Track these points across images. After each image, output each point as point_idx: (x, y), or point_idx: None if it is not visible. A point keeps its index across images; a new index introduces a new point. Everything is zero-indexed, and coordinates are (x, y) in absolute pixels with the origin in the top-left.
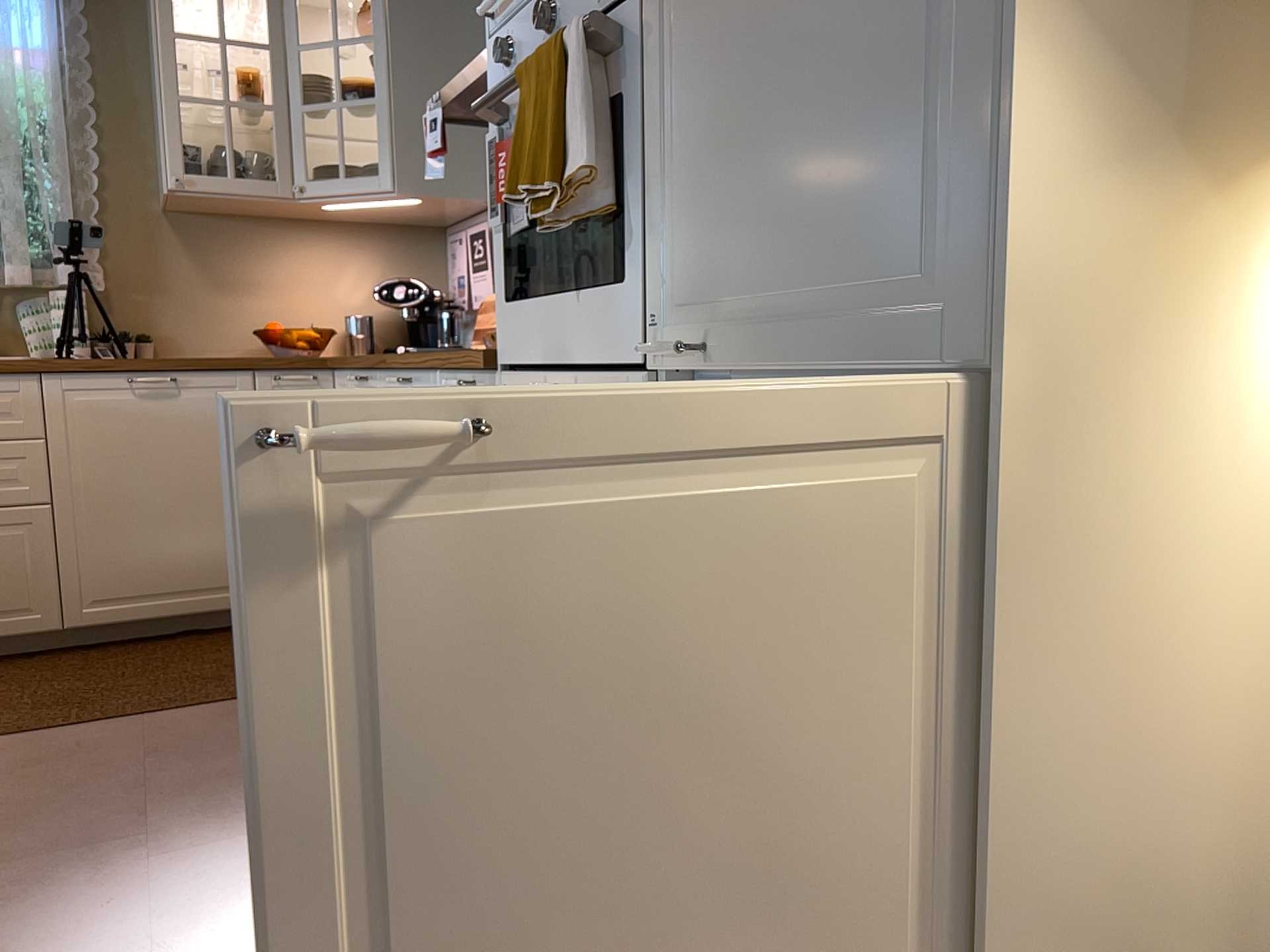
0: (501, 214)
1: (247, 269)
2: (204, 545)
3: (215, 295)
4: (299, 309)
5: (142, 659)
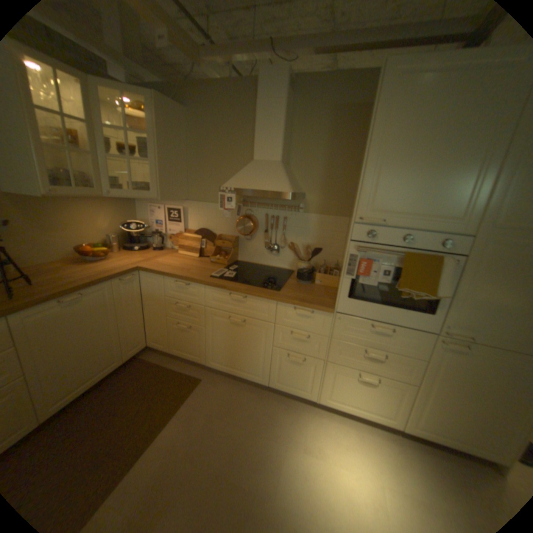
0: (352, 275)
1: (55, 220)
2: (99, 355)
3: (40, 234)
4: (82, 234)
5: (91, 414)
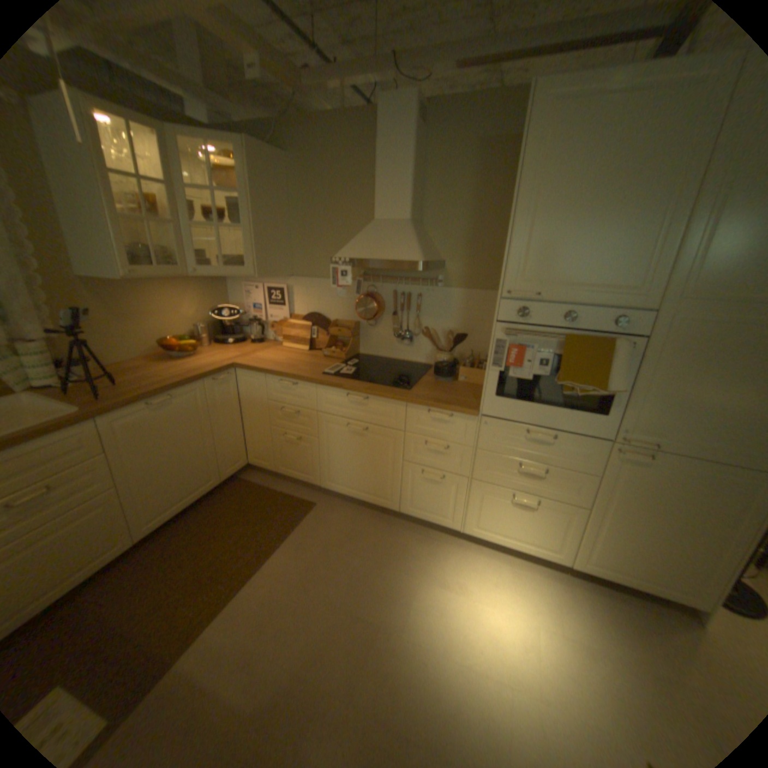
0: (499, 366)
1: (134, 307)
2: (193, 471)
3: (119, 325)
4: (165, 325)
5: (188, 538)
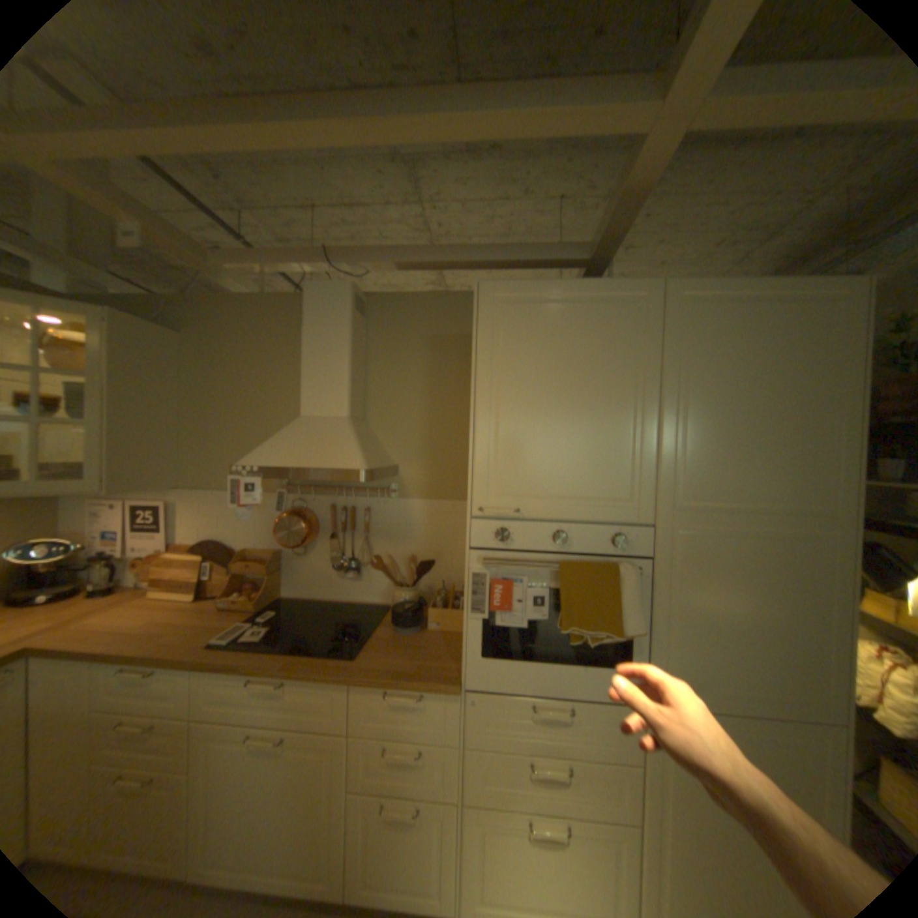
0: (482, 613)
1: None
2: None
3: None
4: None
5: None
